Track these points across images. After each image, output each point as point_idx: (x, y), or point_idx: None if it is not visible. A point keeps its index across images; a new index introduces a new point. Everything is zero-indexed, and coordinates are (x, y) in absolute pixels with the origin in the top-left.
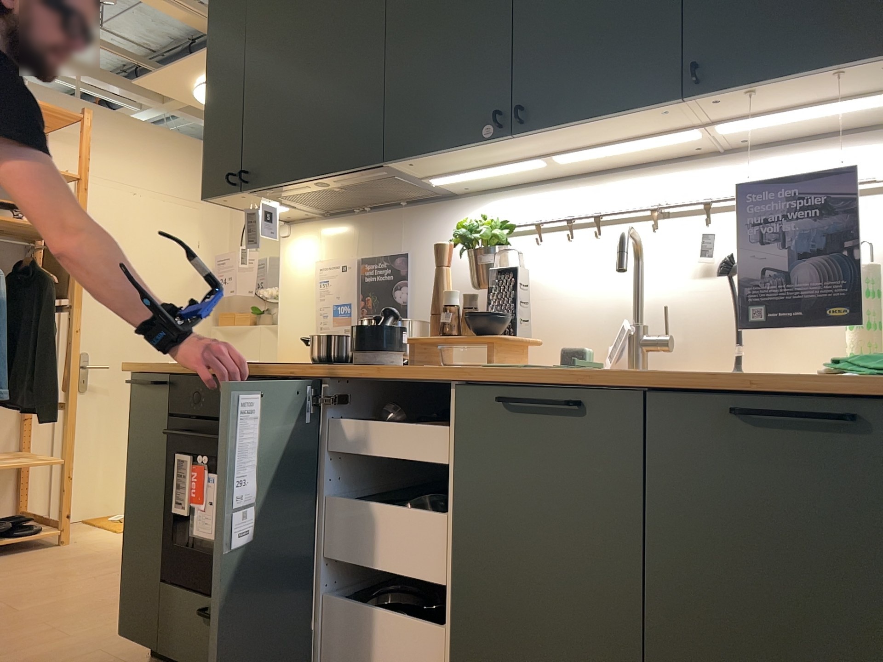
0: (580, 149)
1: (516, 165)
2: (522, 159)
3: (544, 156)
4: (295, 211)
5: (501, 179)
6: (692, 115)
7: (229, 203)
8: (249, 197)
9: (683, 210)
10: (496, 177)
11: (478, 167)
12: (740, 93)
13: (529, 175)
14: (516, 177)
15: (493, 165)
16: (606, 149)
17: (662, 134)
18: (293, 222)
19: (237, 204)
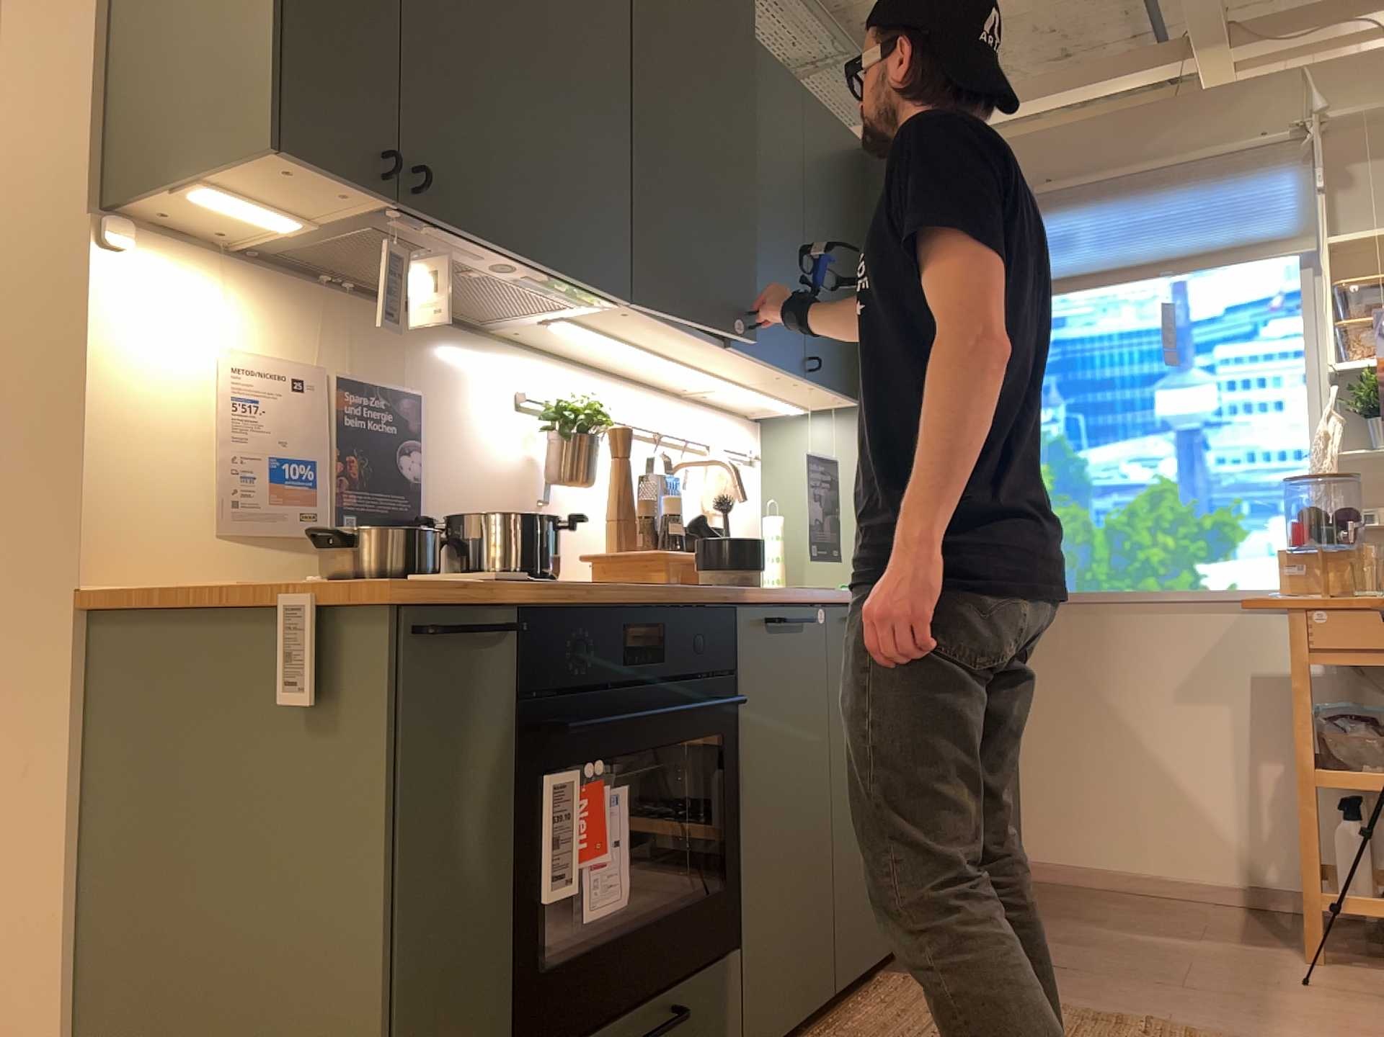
0: (693, 364)
1: (643, 351)
2: (656, 350)
3: (670, 356)
4: (263, 230)
5: (558, 341)
6: (775, 381)
7: (277, 175)
8: (349, 201)
9: (668, 438)
10: (567, 340)
11: (620, 337)
12: (815, 385)
13: (583, 350)
14: (571, 346)
15: (633, 342)
16: (702, 372)
17: (734, 379)
18: (132, 219)
19: (259, 179)
